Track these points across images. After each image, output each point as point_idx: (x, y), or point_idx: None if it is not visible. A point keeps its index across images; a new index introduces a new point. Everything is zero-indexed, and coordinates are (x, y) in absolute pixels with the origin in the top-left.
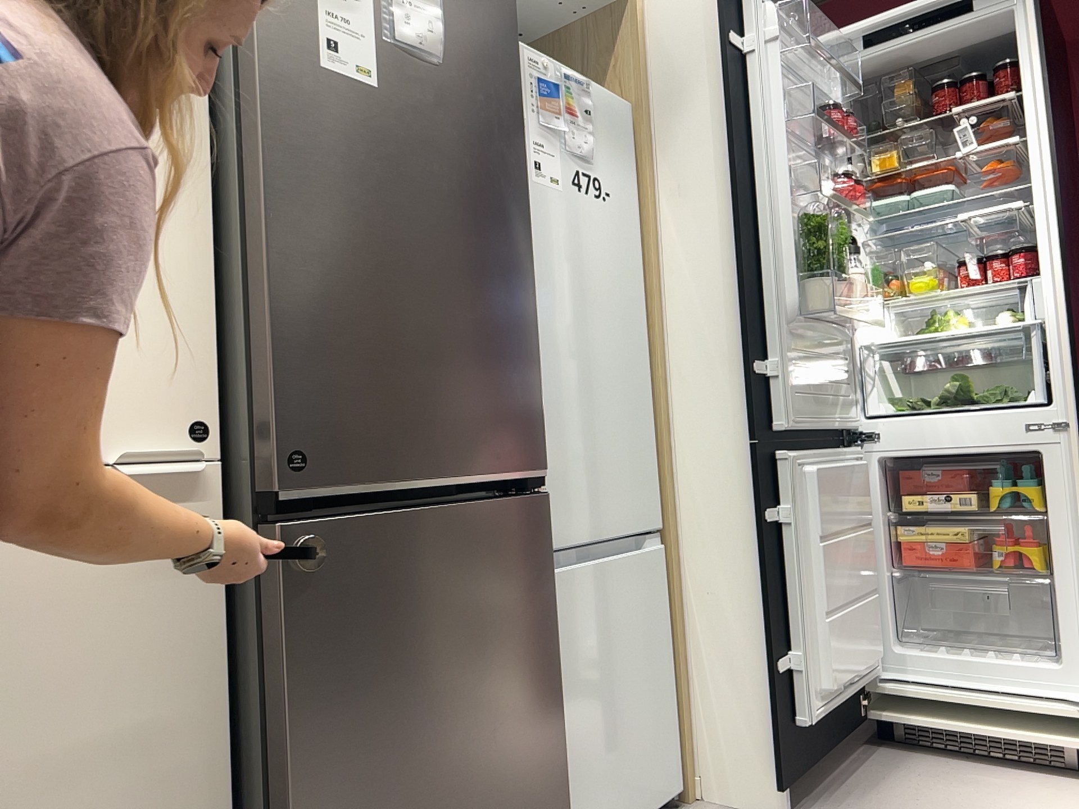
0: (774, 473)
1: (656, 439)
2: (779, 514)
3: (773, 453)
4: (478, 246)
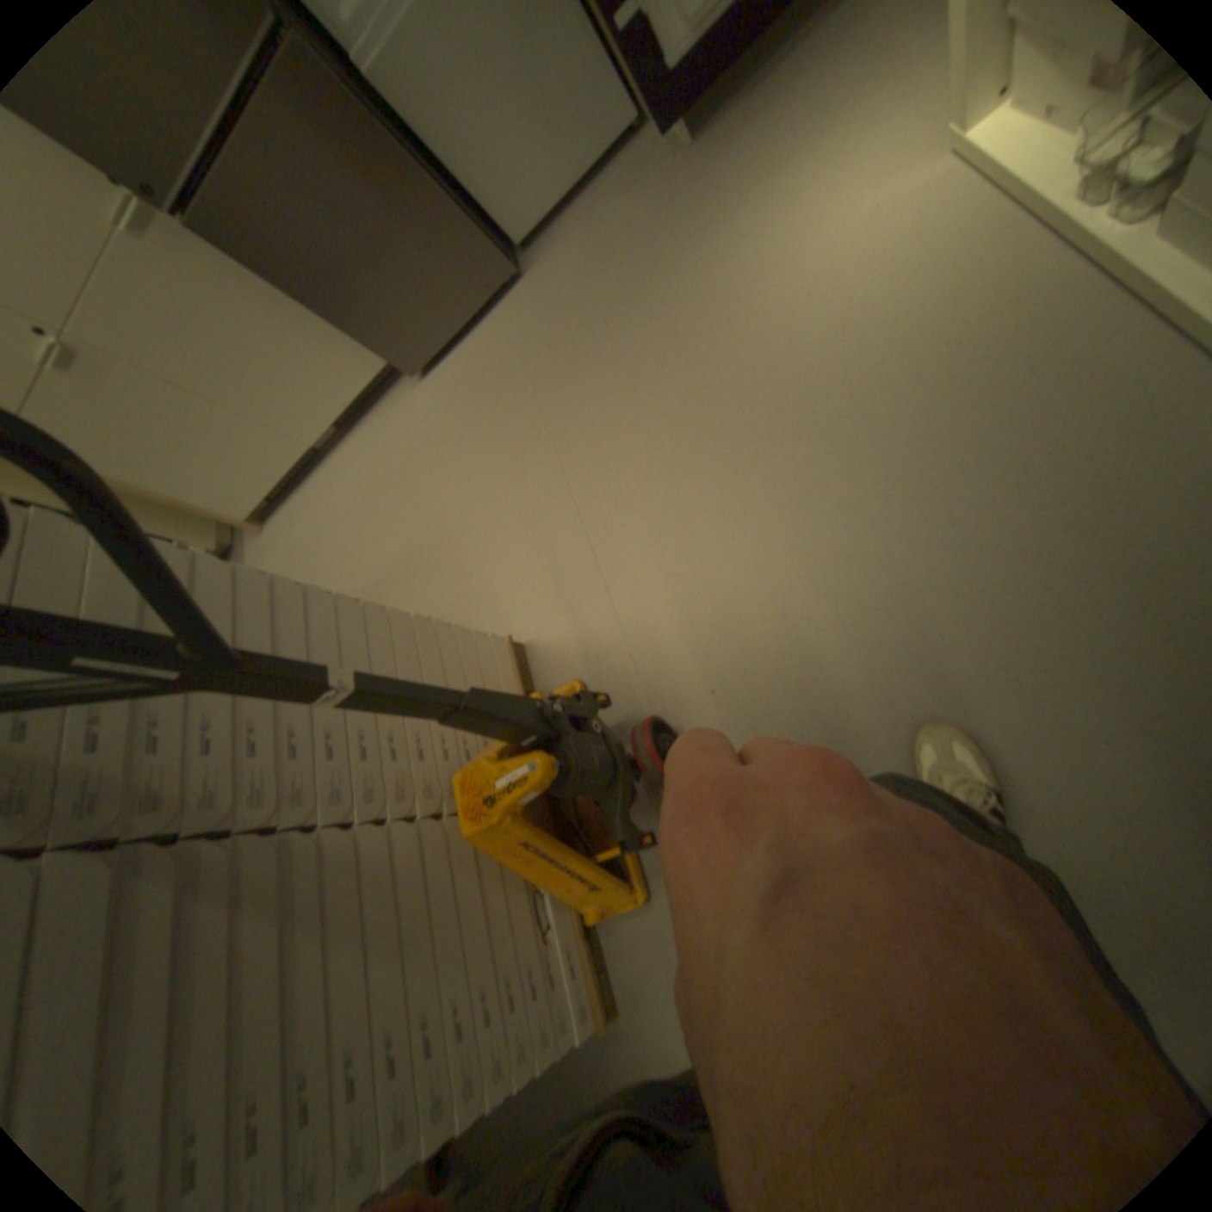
0: None
1: None
2: None
3: None
4: None
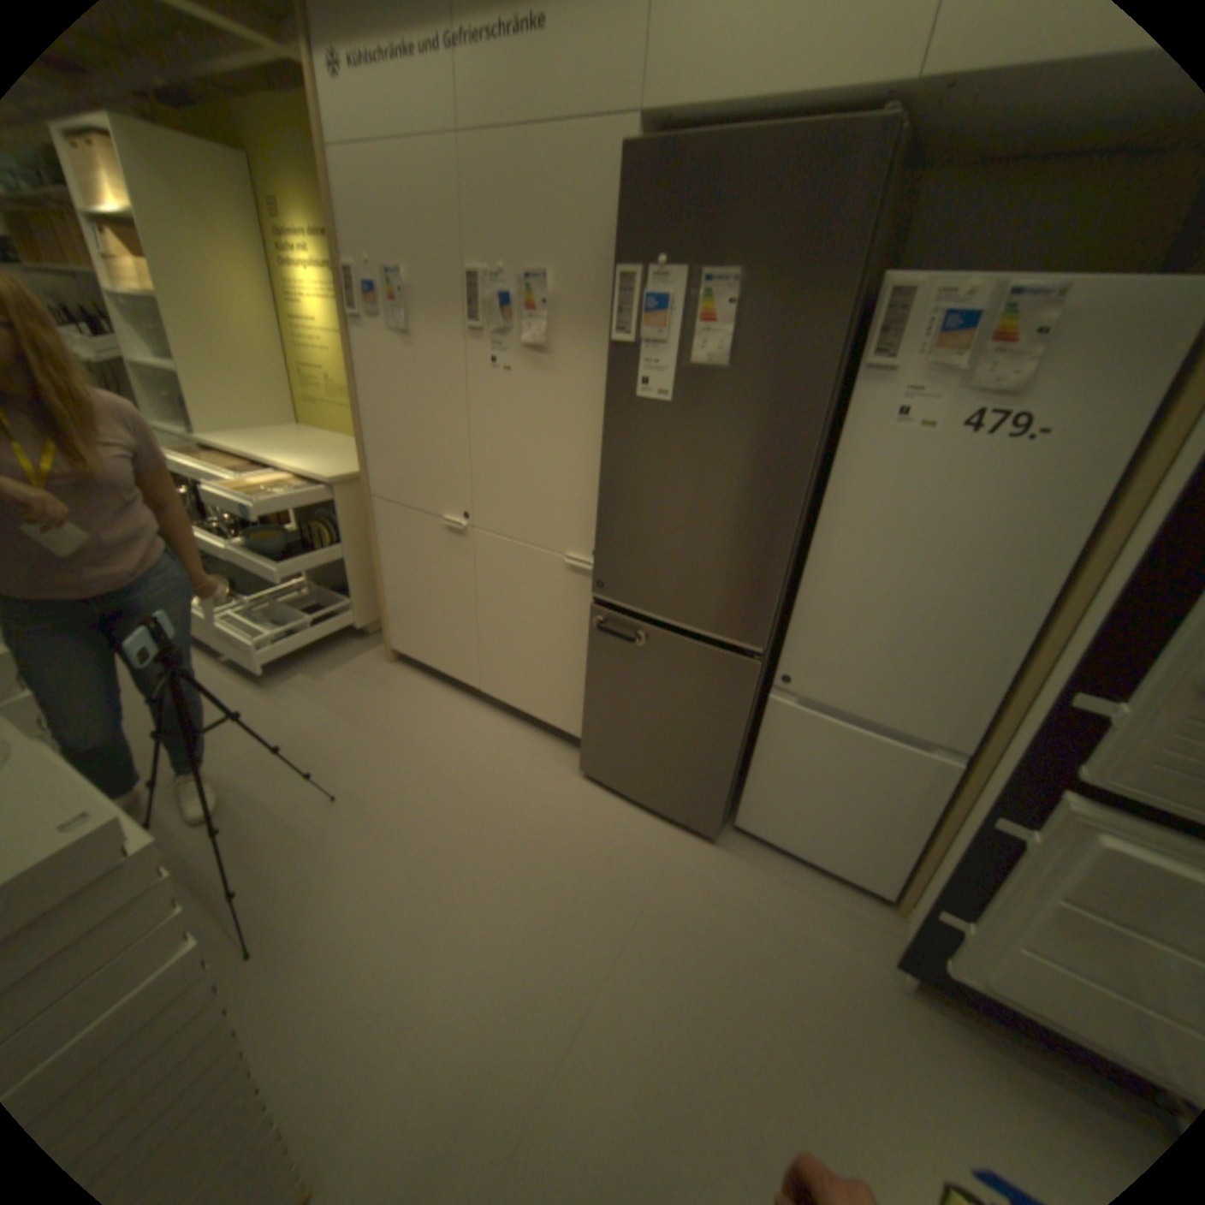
0: (1049, 804)
1: (1018, 688)
2: (1027, 836)
3: (1062, 788)
4: (736, 500)
